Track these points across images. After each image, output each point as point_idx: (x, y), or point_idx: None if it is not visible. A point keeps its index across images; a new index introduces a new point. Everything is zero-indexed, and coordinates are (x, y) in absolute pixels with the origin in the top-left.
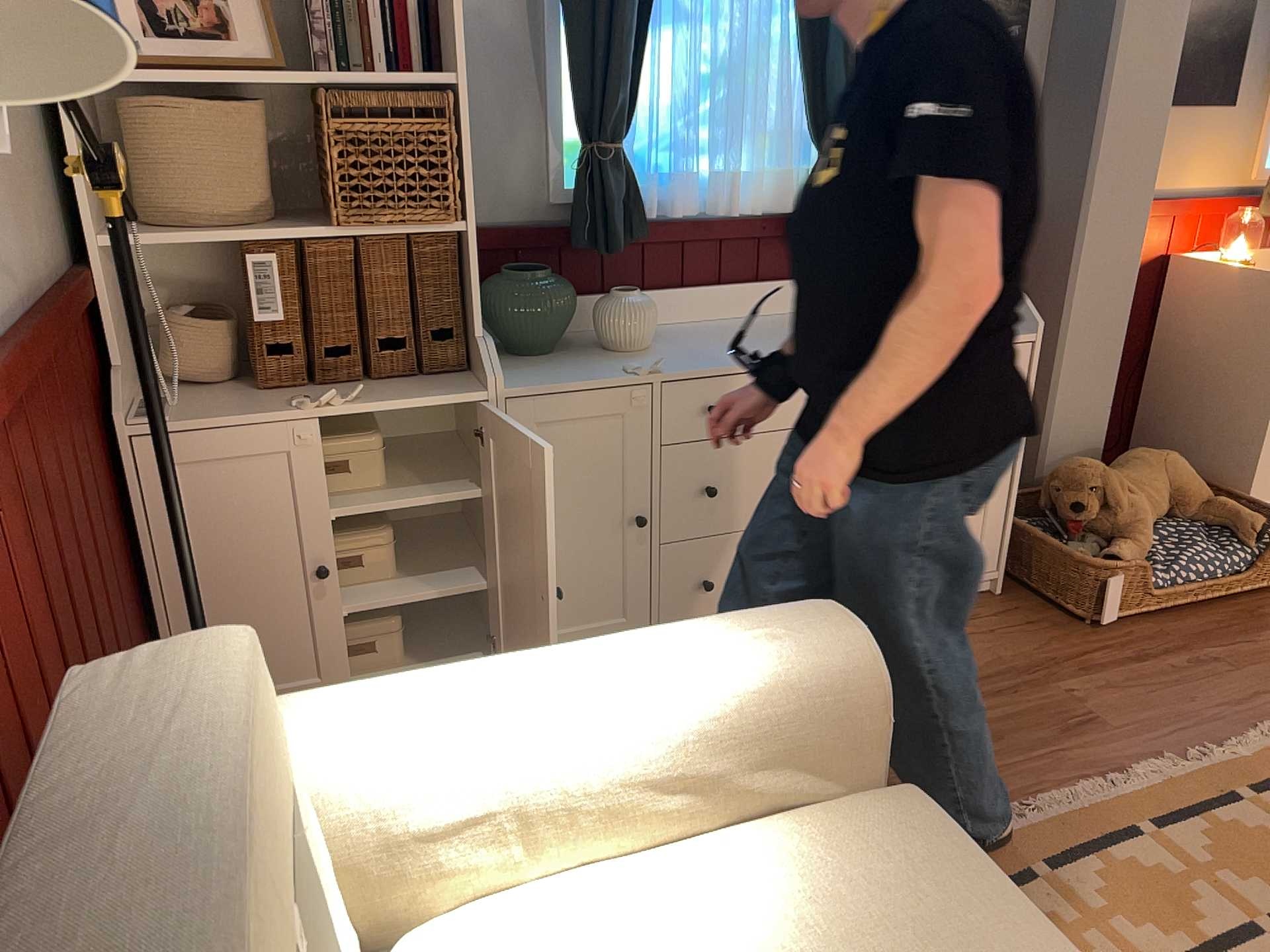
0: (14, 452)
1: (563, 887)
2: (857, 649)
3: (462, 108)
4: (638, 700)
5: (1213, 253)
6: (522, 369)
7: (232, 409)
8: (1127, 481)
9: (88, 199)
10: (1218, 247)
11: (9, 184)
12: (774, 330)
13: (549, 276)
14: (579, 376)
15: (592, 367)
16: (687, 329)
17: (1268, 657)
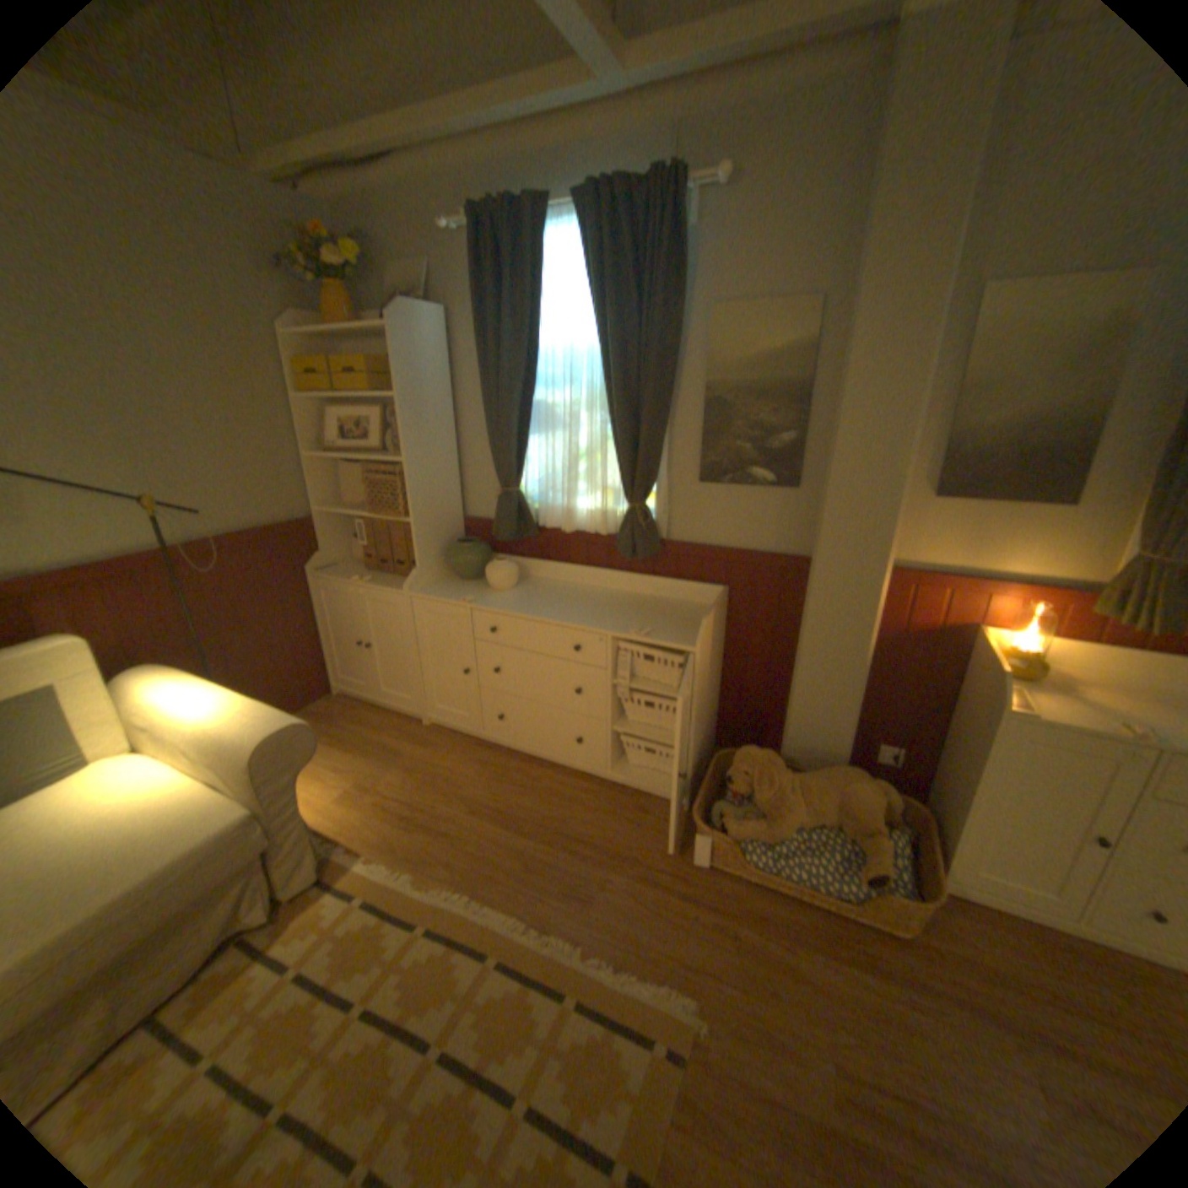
0: (181, 574)
1: (158, 767)
2: (255, 743)
3: (413, 471)
4: (193, 718)
5: (1028, 637)
6: (442, 585)
7: (342, 574)
8: (800, 784)
9: (312, 493)
10: (1030, 633)
11: (244, 491)
12: (582, 598)
13: (469, 547)
14: (446, 595)
15: (461, 593)
16: (553, 586)
17: (778, 969)
